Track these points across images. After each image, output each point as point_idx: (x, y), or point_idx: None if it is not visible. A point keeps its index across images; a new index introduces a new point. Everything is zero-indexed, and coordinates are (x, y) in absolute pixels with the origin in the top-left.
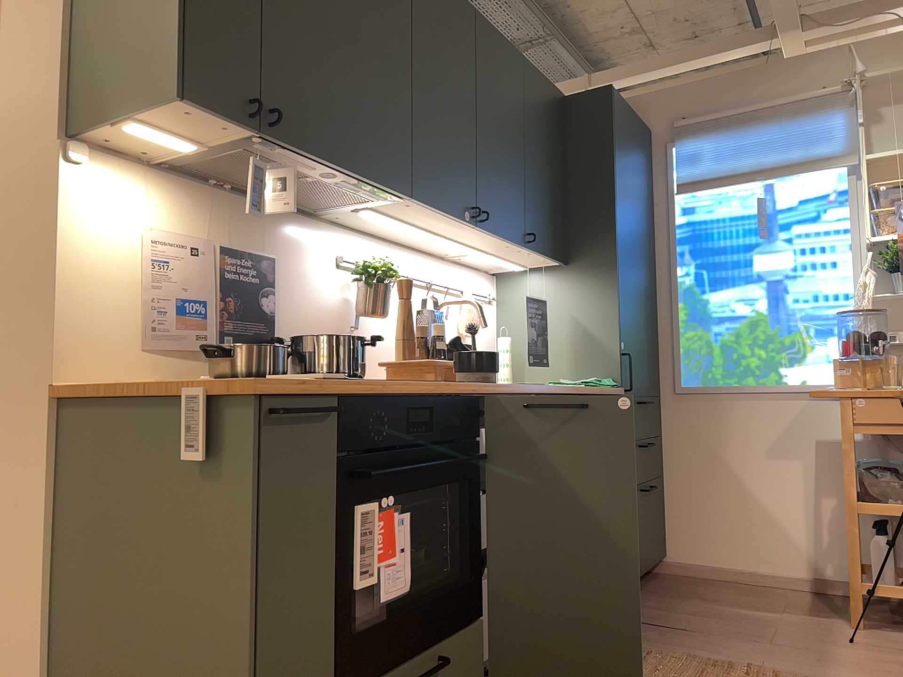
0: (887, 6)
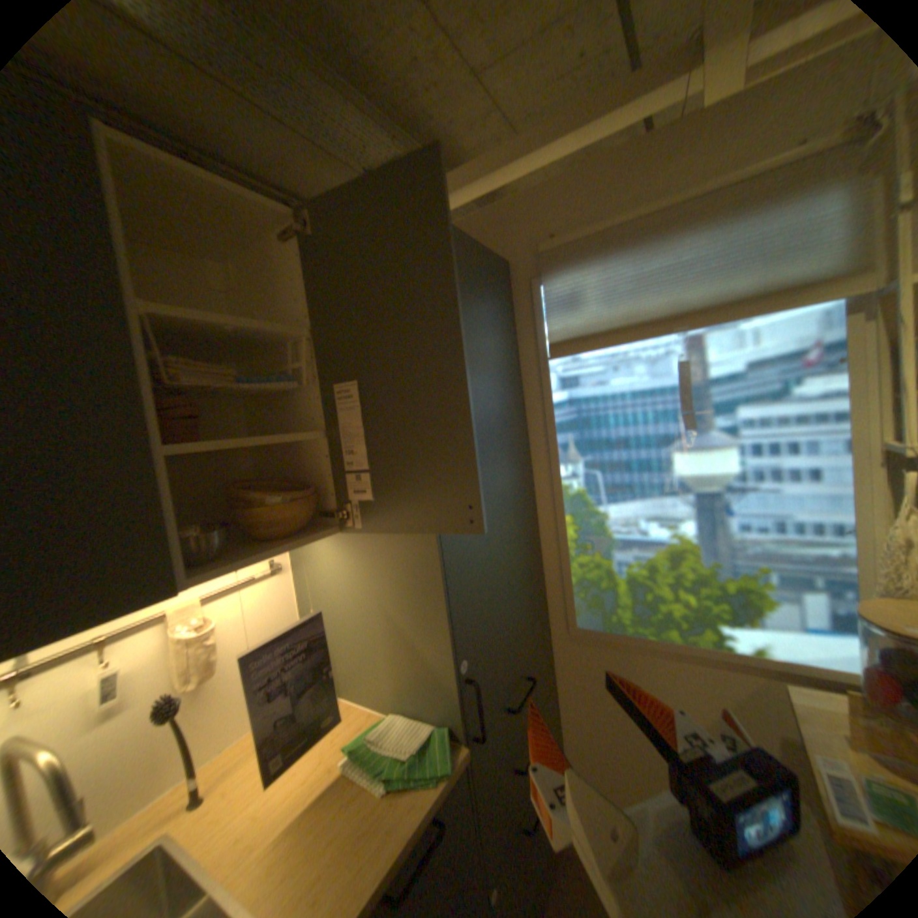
0: None
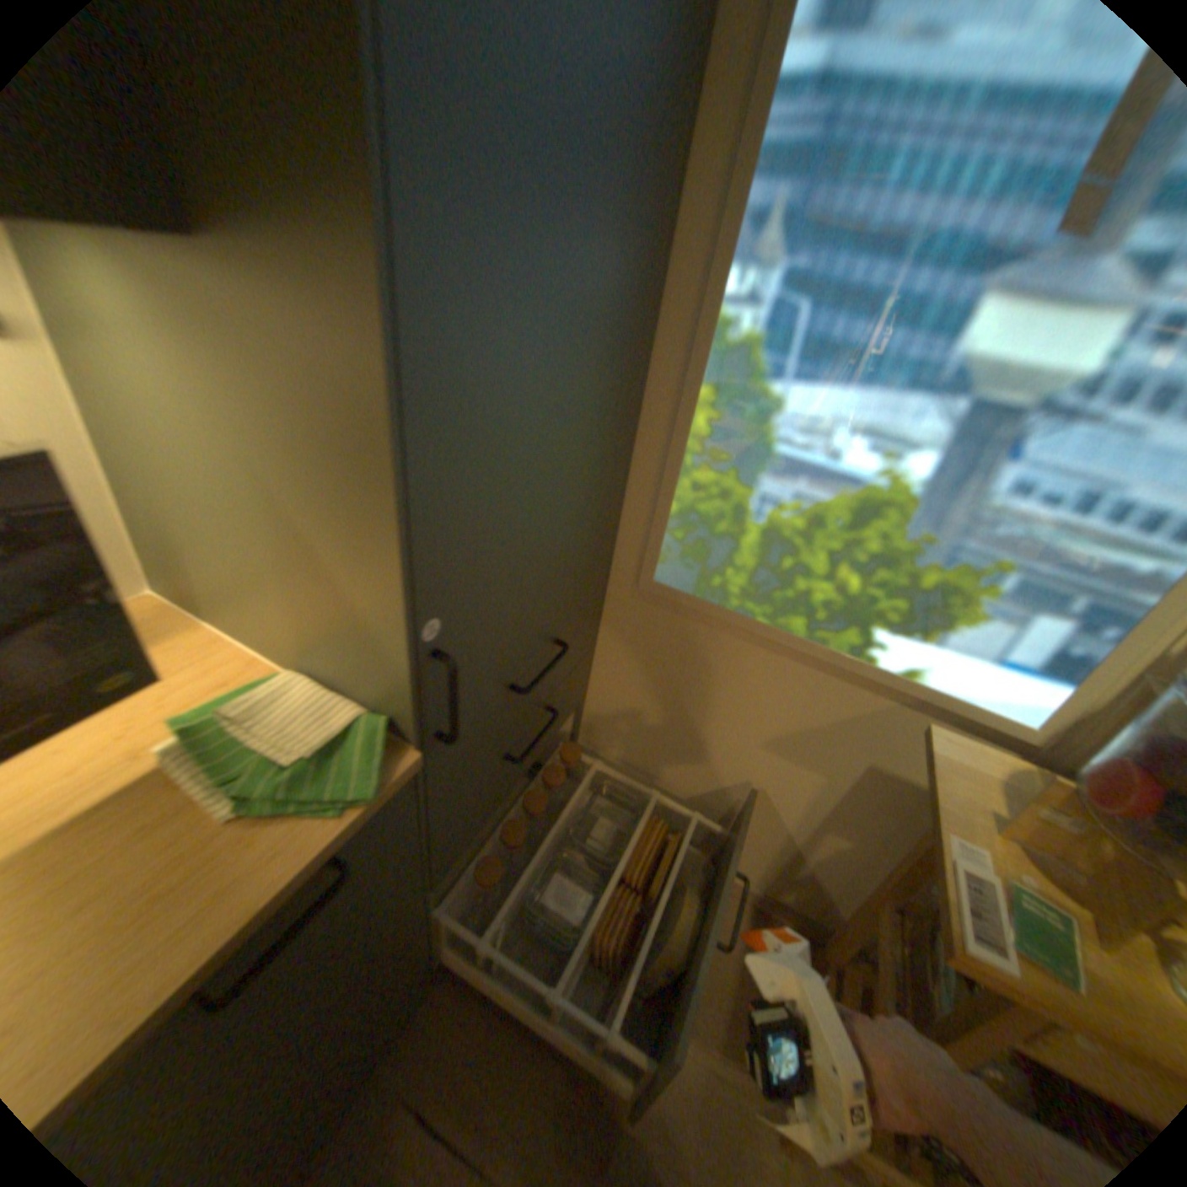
0: None
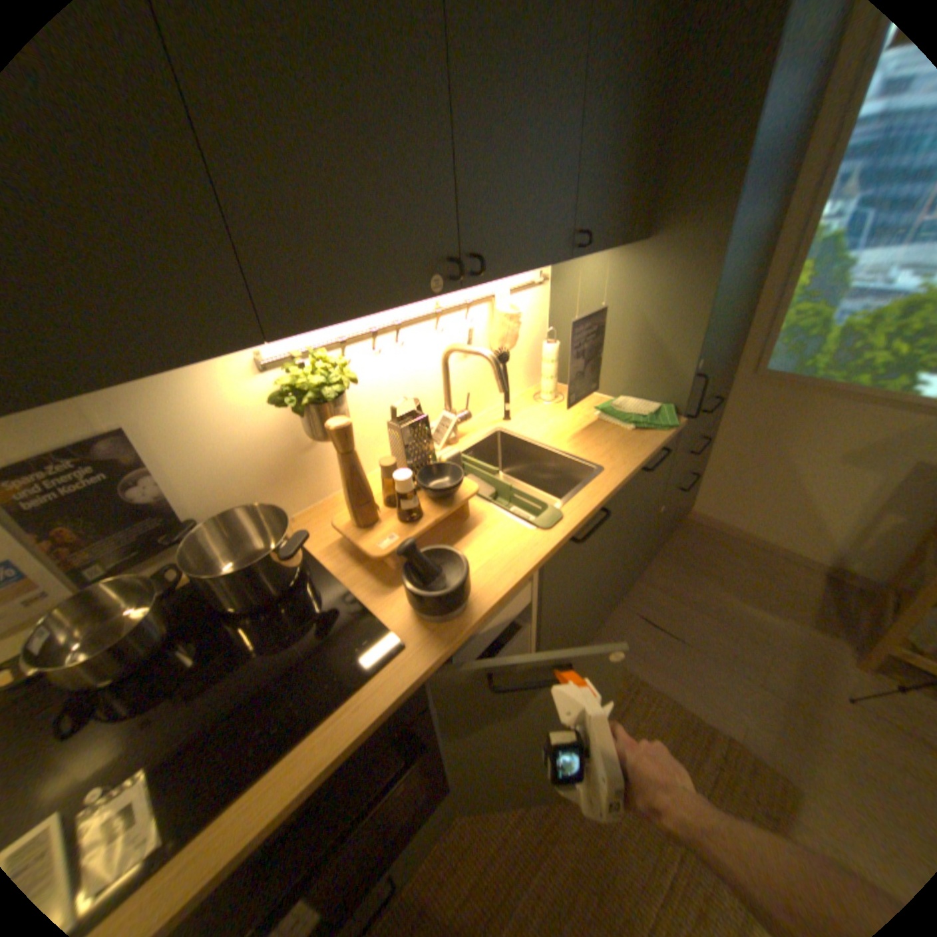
0: None
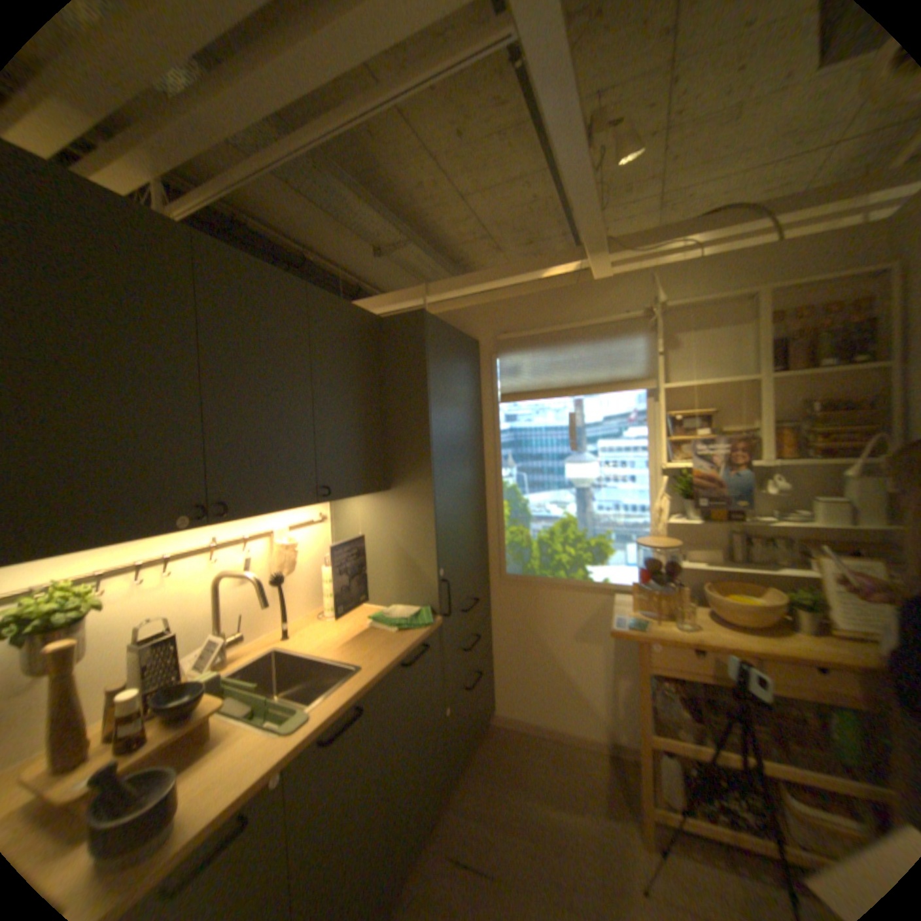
0: (689, 230)
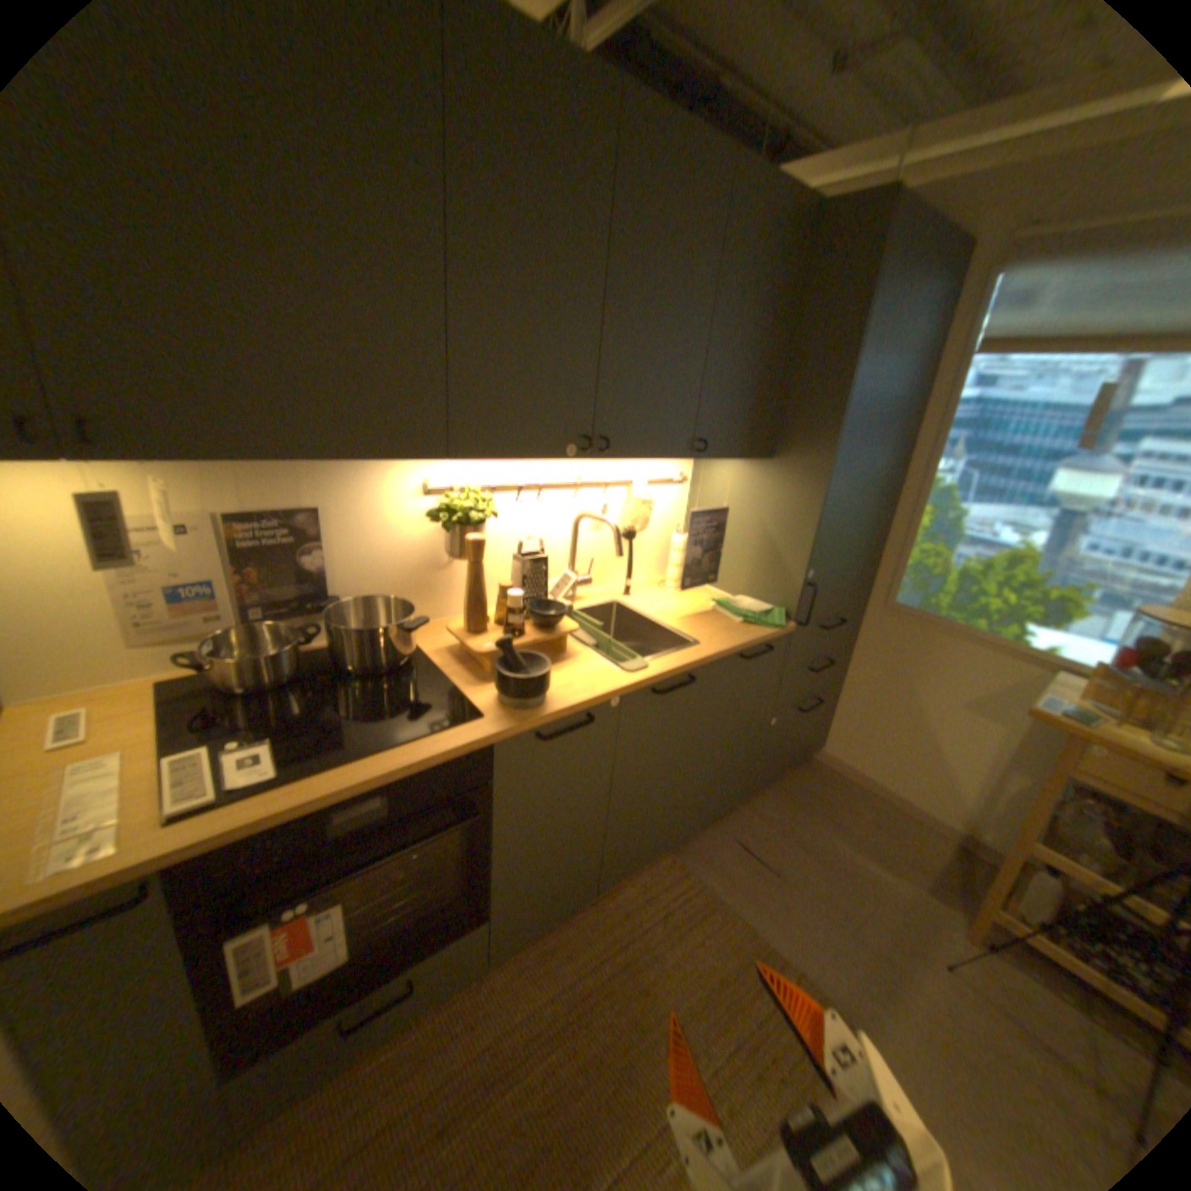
0: None
